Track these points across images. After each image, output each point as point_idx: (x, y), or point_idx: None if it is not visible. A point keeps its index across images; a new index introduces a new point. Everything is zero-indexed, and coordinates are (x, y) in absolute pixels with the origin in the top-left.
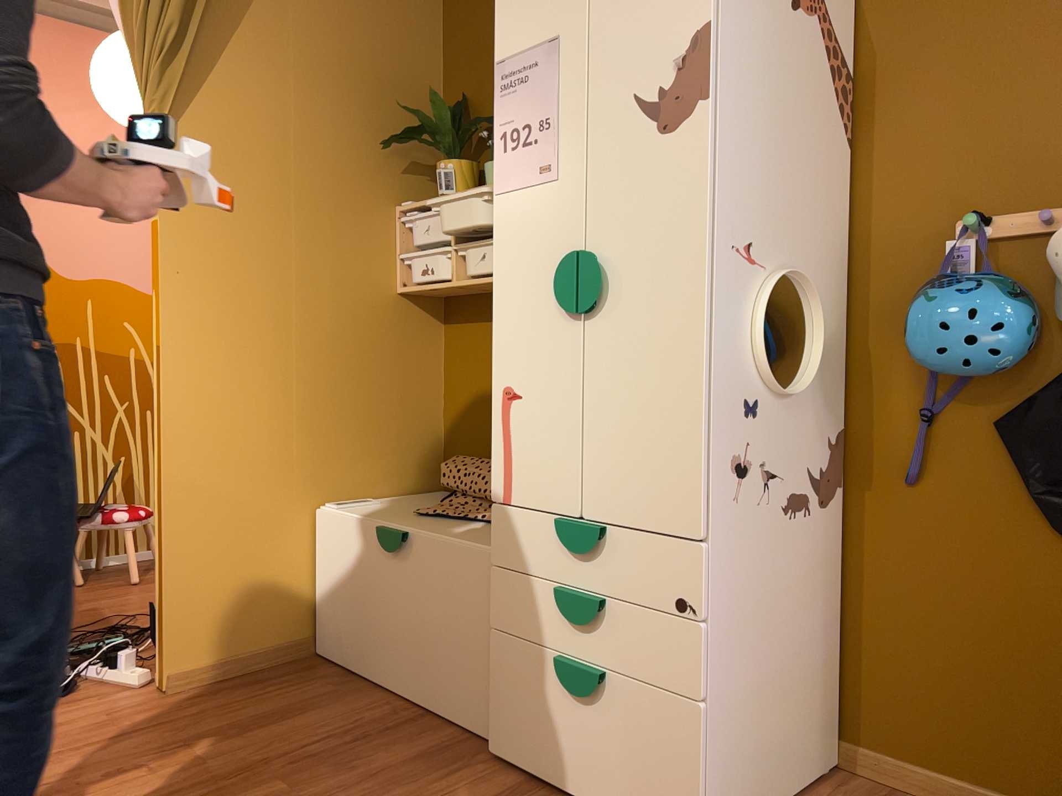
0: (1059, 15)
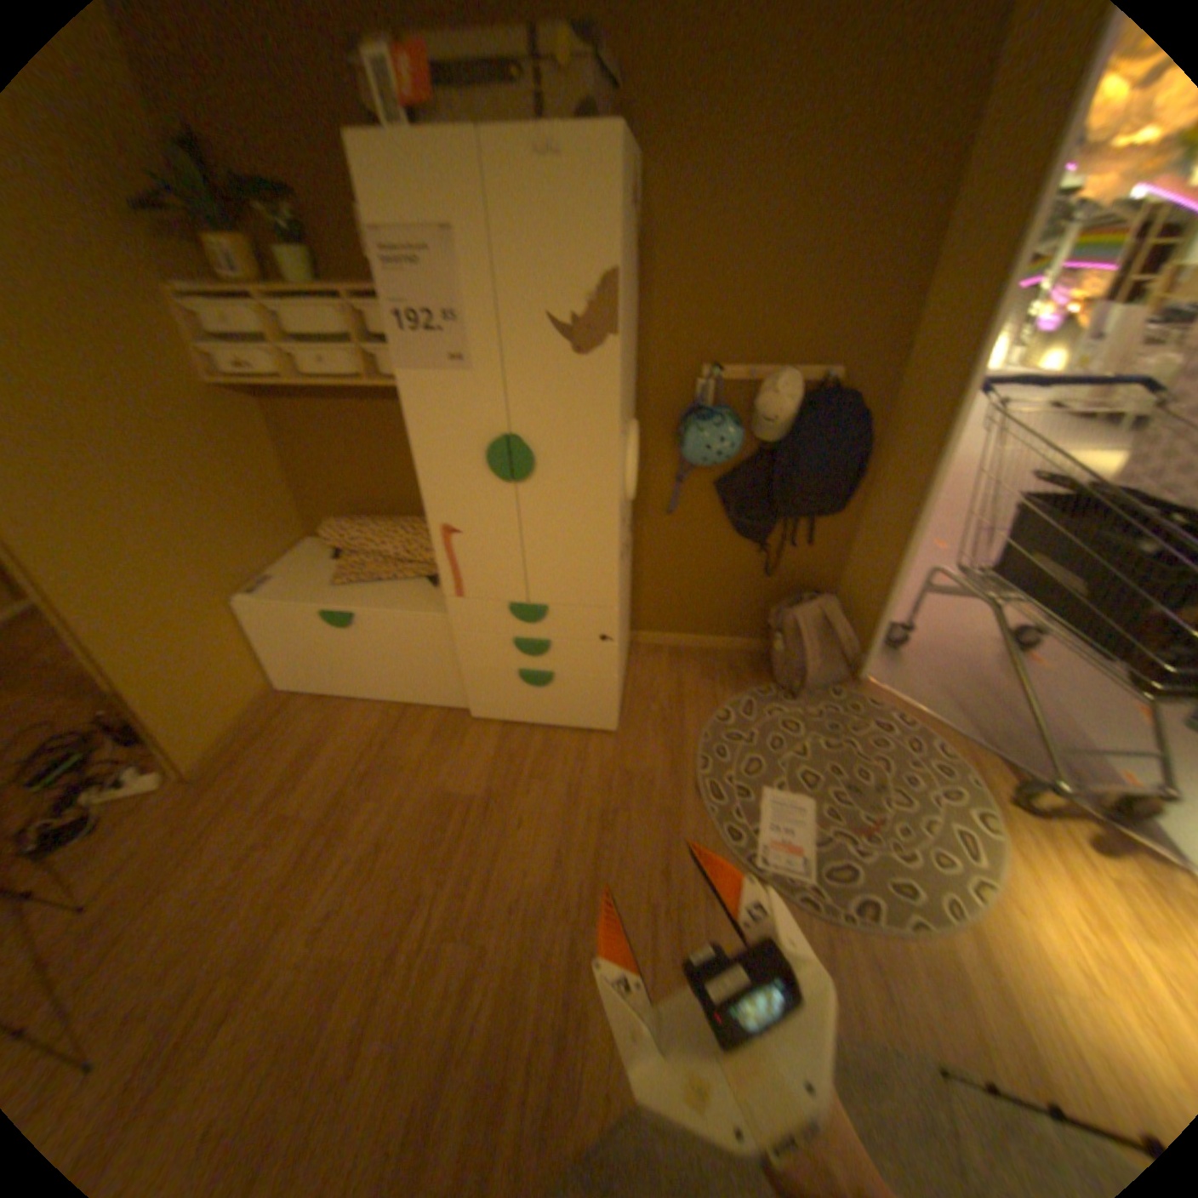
0: (774, 229)
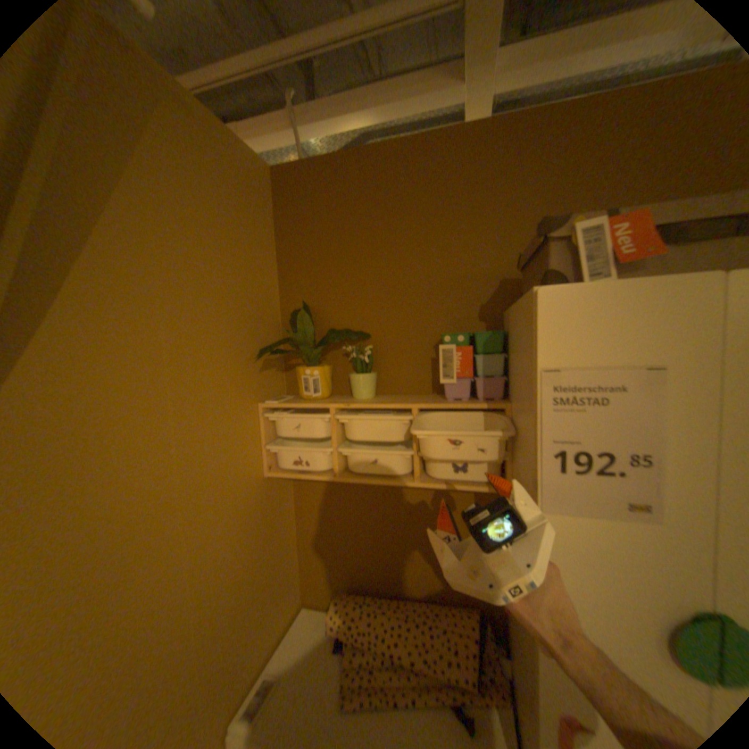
0: None
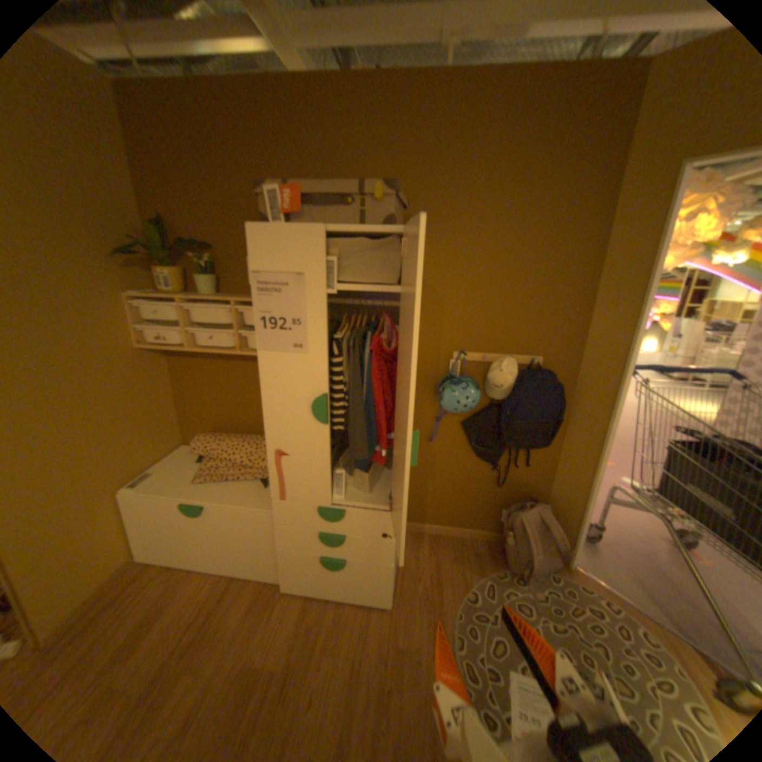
0: (496, 280)
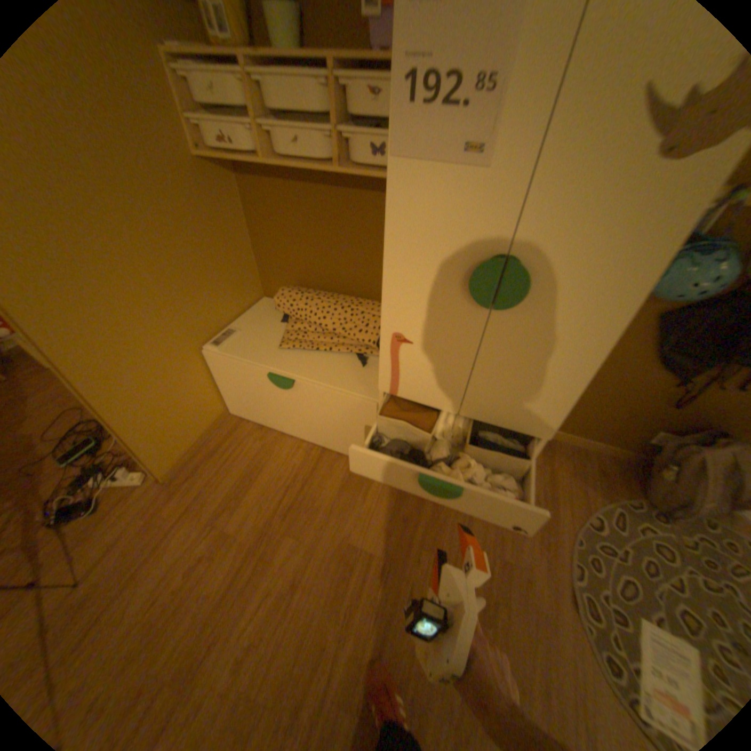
0: None
